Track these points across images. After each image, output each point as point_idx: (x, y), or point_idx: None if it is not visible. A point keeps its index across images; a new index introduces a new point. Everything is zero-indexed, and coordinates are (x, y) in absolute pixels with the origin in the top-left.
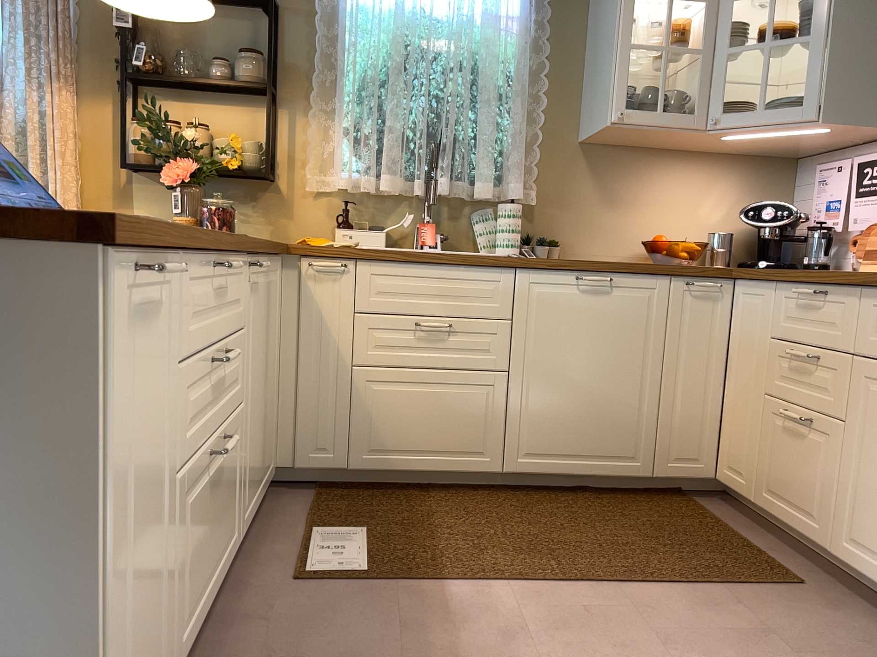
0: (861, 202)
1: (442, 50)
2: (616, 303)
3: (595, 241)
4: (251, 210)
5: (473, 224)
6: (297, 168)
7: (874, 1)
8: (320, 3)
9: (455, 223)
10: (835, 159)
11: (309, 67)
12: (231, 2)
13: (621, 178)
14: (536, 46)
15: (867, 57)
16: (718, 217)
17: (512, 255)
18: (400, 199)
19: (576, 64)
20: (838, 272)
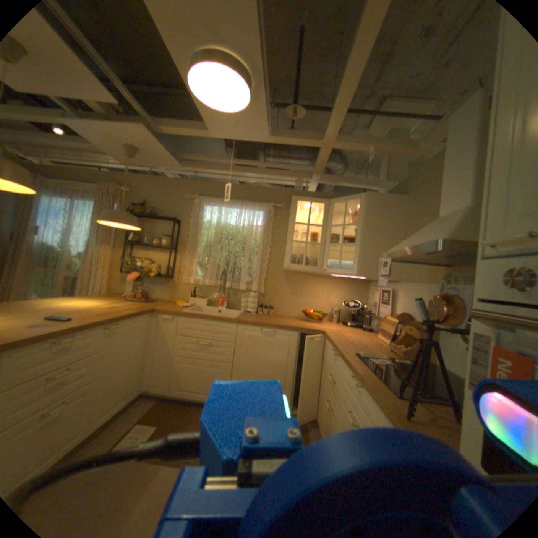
0: (382, 306)
1: (233, 237)
2: (275, 341)
3: (287, 308)
4: (163, 288)
5: (241, 299)
6: (181, 275)
7: (379, 232)
8: (193, 220)
9: (235, 297)
10: (379, 286)
11: (188, 241)
12: (164, 219)
13: (298, 285)
14: (267, 237)
15: (377, 253)
16: (337, 302)
17: (251, 313)
18: (215, 287)
19: (282, 243)
20: (342, 348)
